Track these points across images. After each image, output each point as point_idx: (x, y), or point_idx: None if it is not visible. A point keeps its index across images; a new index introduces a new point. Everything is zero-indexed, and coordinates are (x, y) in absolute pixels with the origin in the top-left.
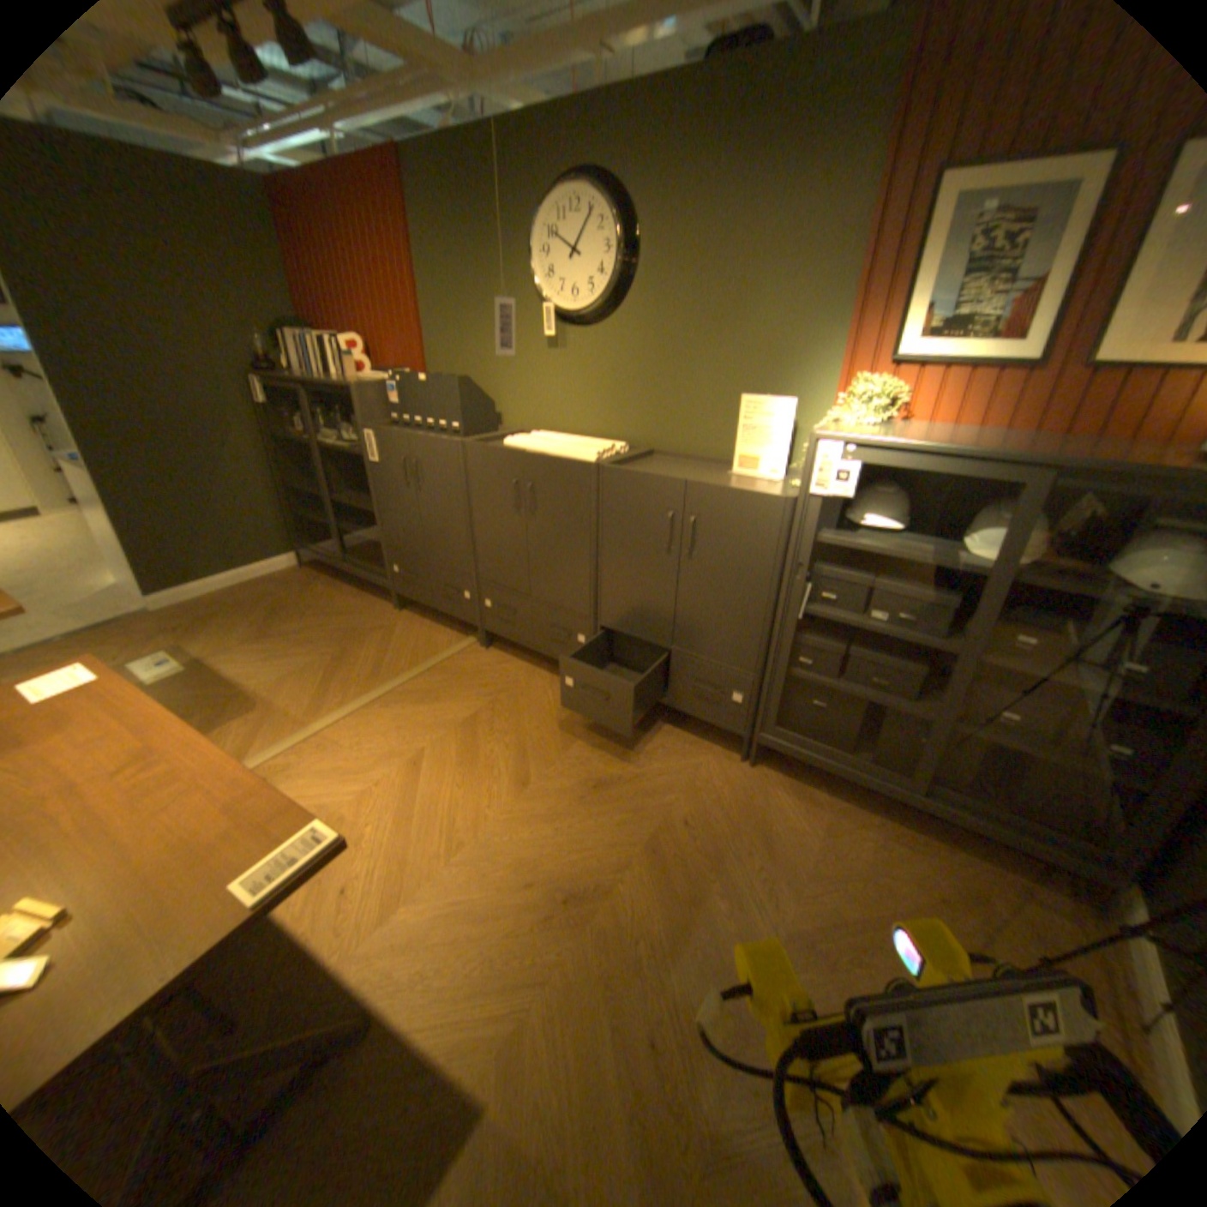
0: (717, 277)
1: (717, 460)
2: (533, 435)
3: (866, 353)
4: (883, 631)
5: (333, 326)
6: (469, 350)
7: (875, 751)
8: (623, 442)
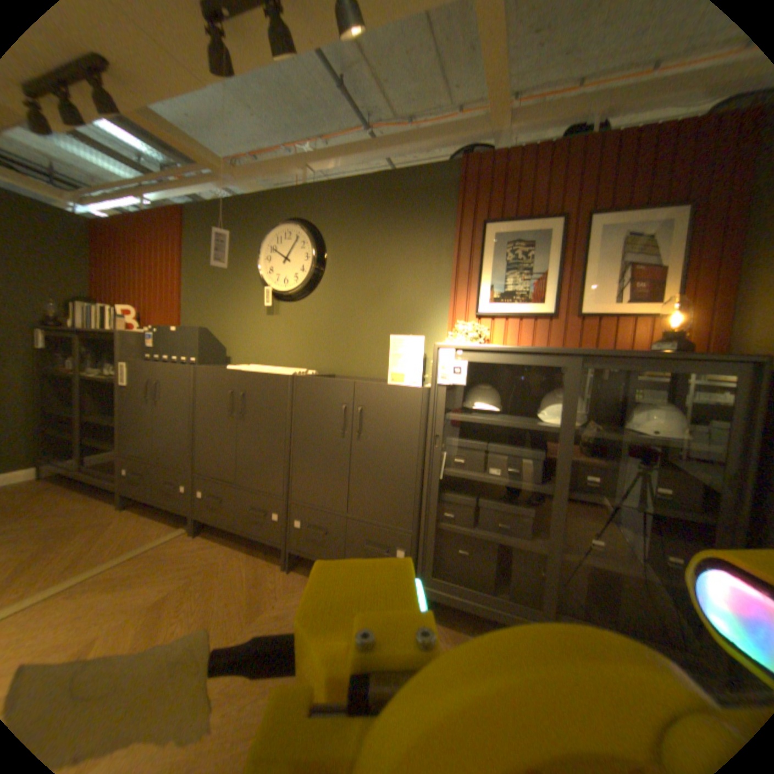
0: (372, 272)
1: (377, 378)
2: (251, 366)
3: (461, 310)
4: (500, 480)
5: (117, 302)
6: (212, 315)
7: (510, 588)
8: (314, 370)
